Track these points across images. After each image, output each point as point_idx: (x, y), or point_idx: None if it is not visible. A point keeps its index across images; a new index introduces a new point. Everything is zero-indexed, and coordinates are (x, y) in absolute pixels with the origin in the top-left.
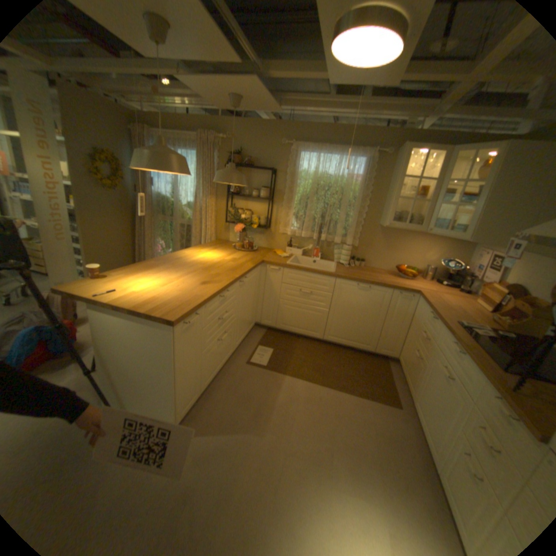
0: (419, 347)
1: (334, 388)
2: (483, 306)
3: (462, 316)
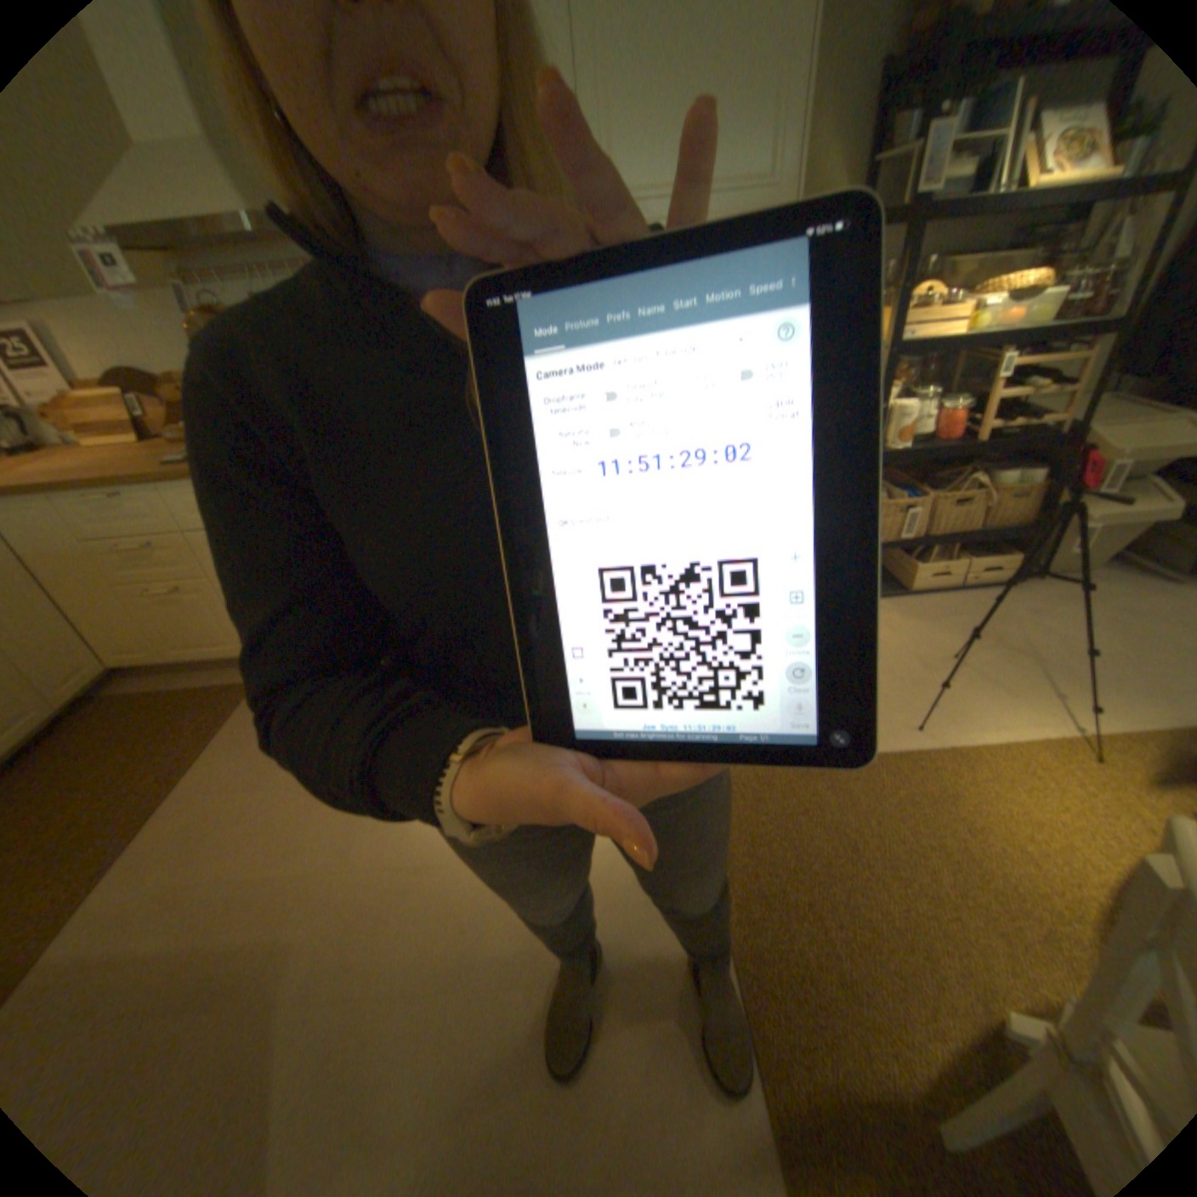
0: (136, 586)
1: (155, 804)
2: (108, 446)
3: (135, 462)
